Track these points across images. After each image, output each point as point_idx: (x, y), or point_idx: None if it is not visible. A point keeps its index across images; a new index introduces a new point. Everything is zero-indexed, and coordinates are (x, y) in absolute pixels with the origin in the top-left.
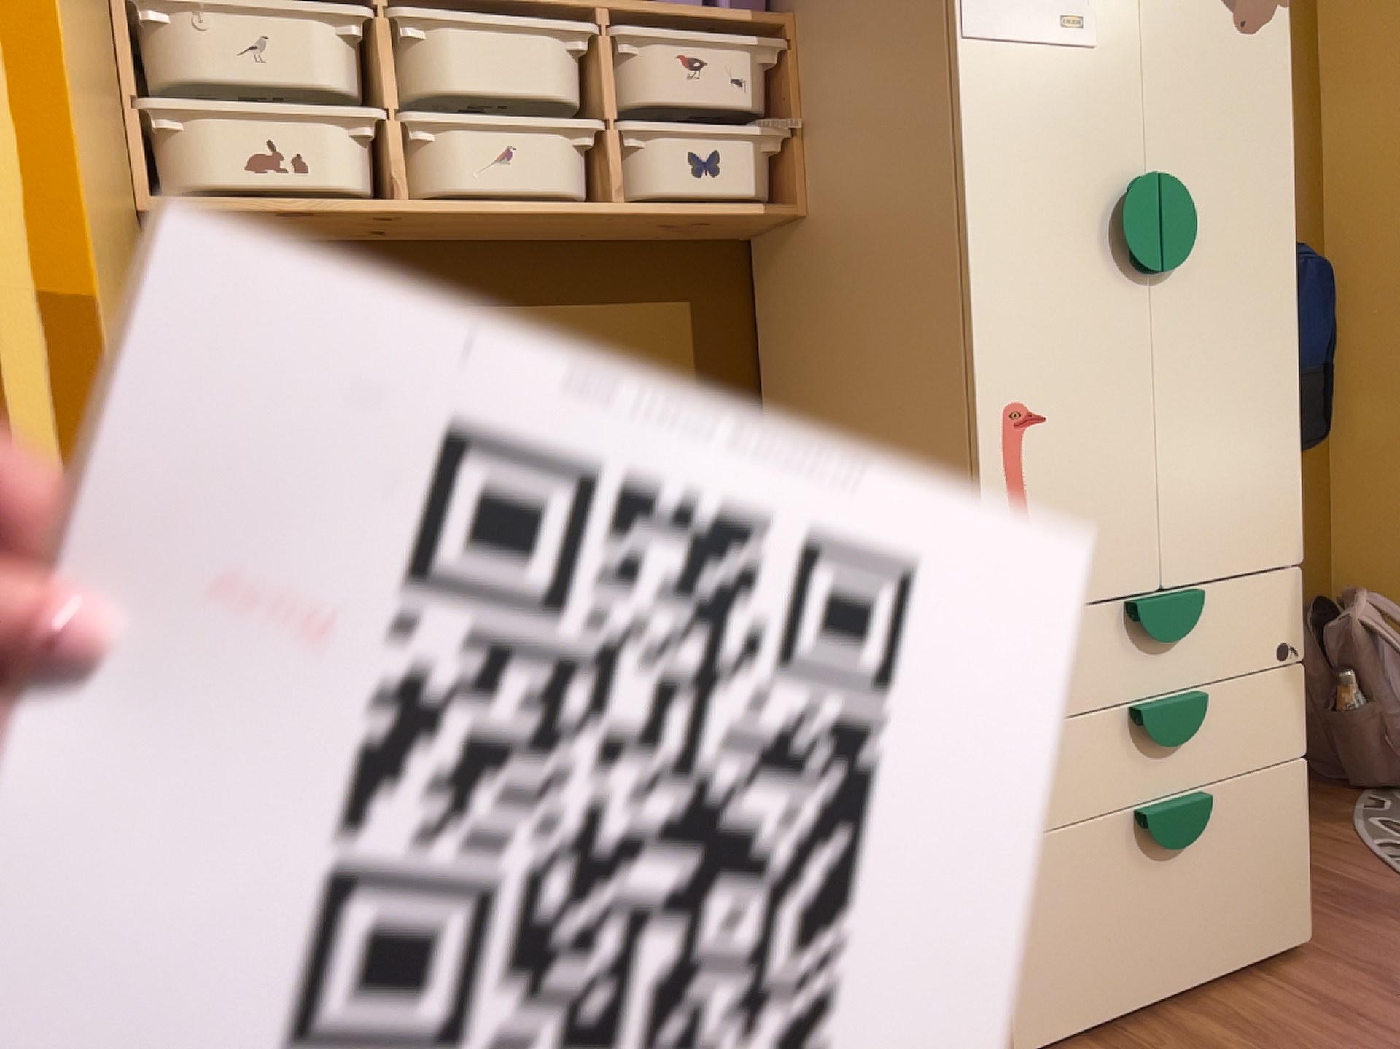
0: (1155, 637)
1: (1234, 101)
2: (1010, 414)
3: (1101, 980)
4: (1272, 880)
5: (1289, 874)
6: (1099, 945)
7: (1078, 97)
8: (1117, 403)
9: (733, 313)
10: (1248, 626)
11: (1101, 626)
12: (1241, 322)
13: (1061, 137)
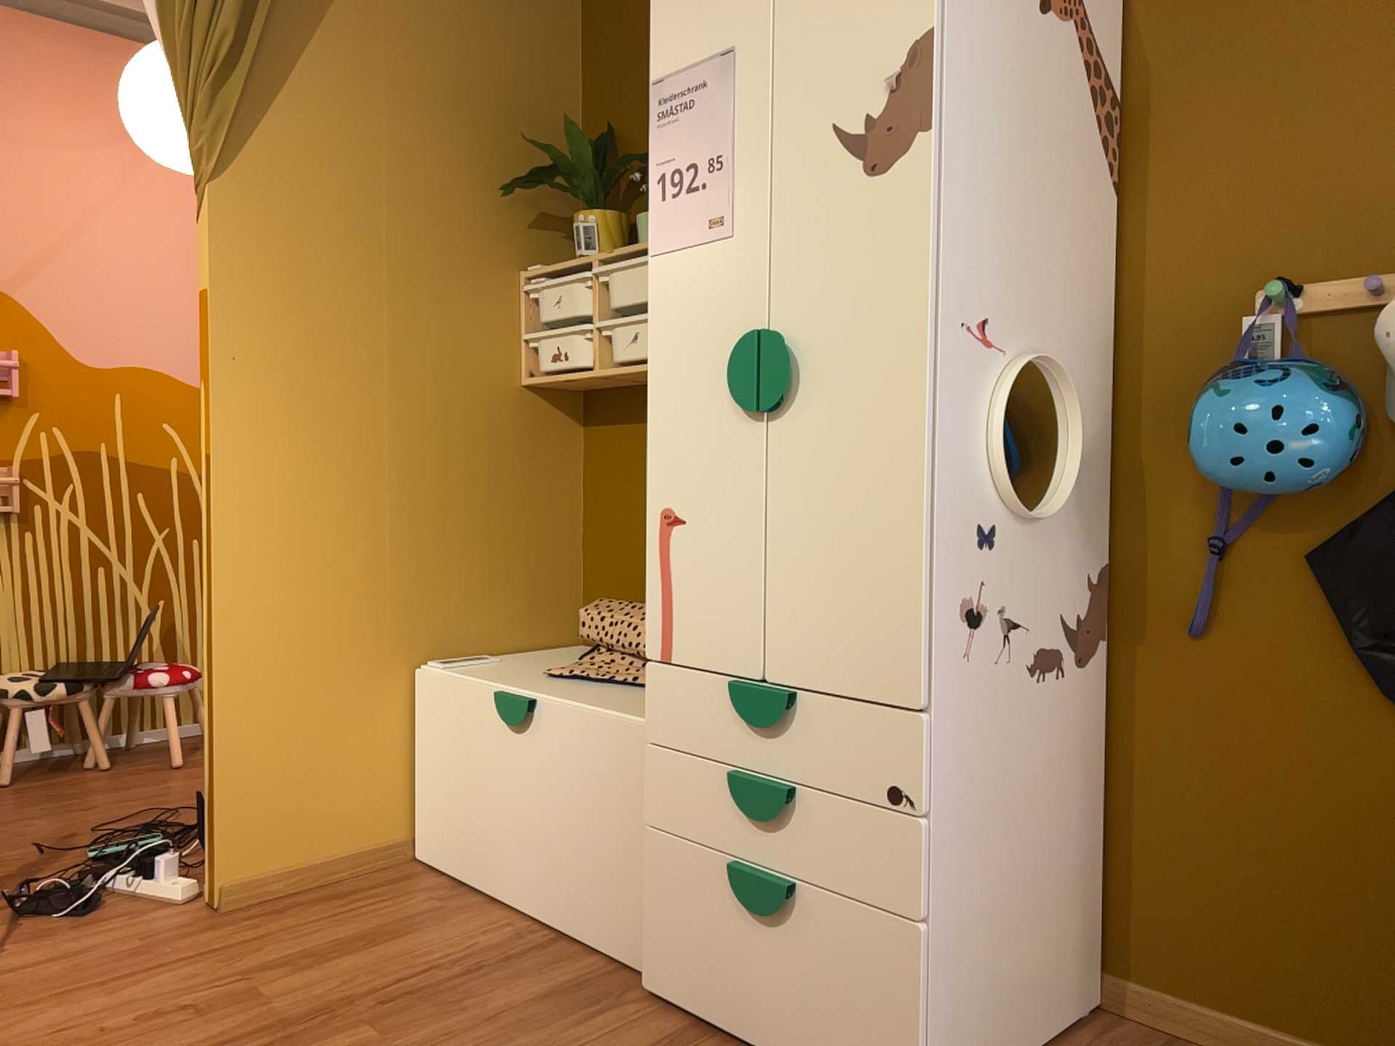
0: (741, 718)
1: (858, 244)
2: (662, 514)
3: (700, 982)
4: (868, 1030)
5: (890, 1040)
6: (701, 953)
7: (718, 276)
8: (733, 516)
9: None
10: (854, 752)
11: (717, 694)
12: (855, 452)
13: (705, 309)
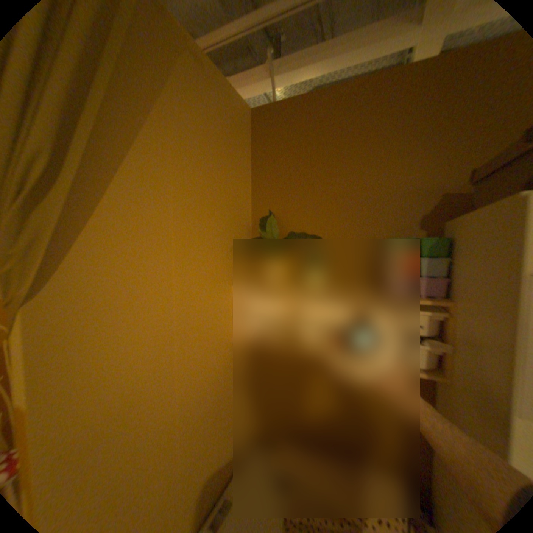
0: None
1: None
2: None
3: None
4: None
5: None
6: None
7: None
8: None
9: (425, 385)
10: None
11: None
12: None
13: None
